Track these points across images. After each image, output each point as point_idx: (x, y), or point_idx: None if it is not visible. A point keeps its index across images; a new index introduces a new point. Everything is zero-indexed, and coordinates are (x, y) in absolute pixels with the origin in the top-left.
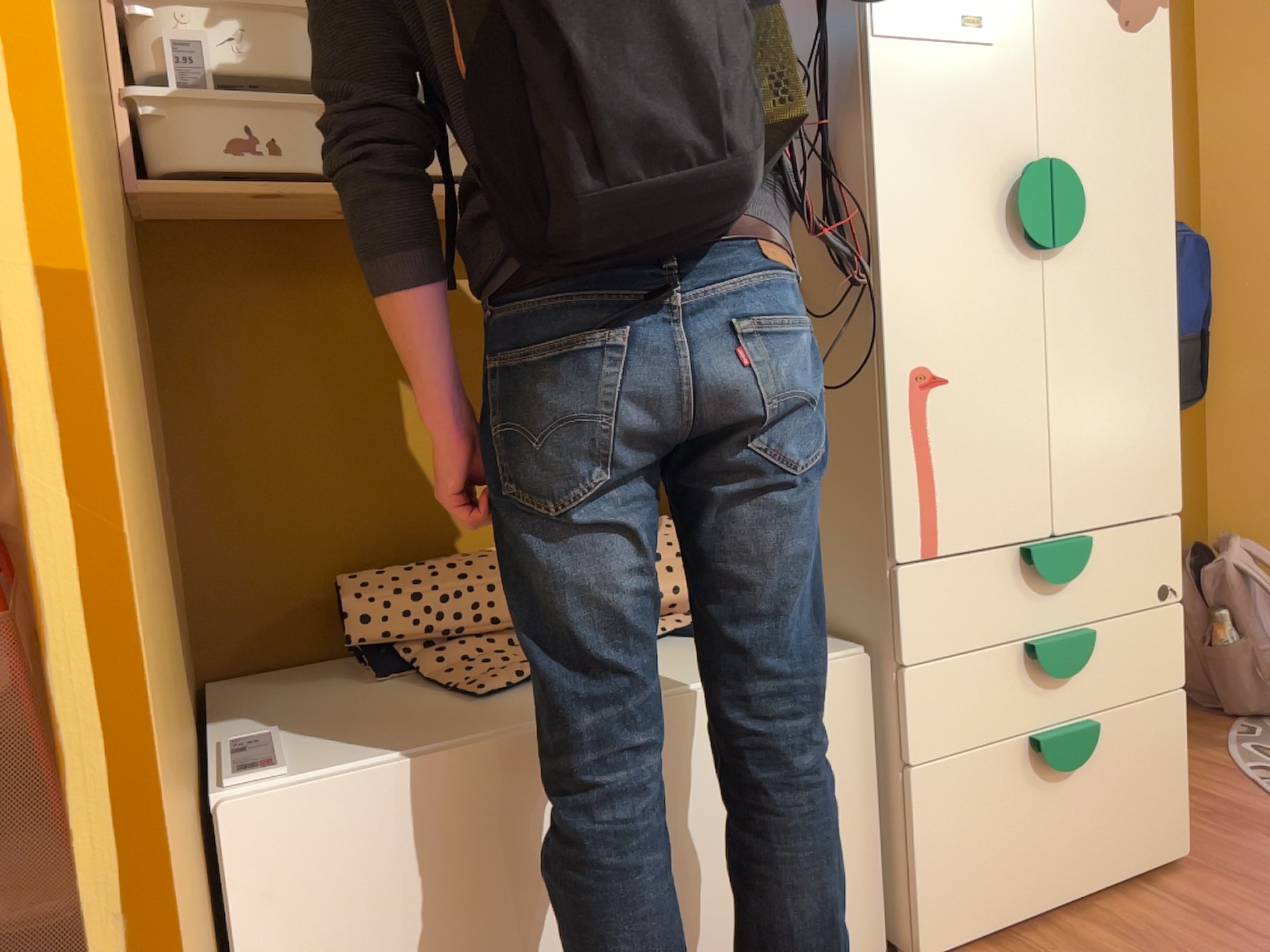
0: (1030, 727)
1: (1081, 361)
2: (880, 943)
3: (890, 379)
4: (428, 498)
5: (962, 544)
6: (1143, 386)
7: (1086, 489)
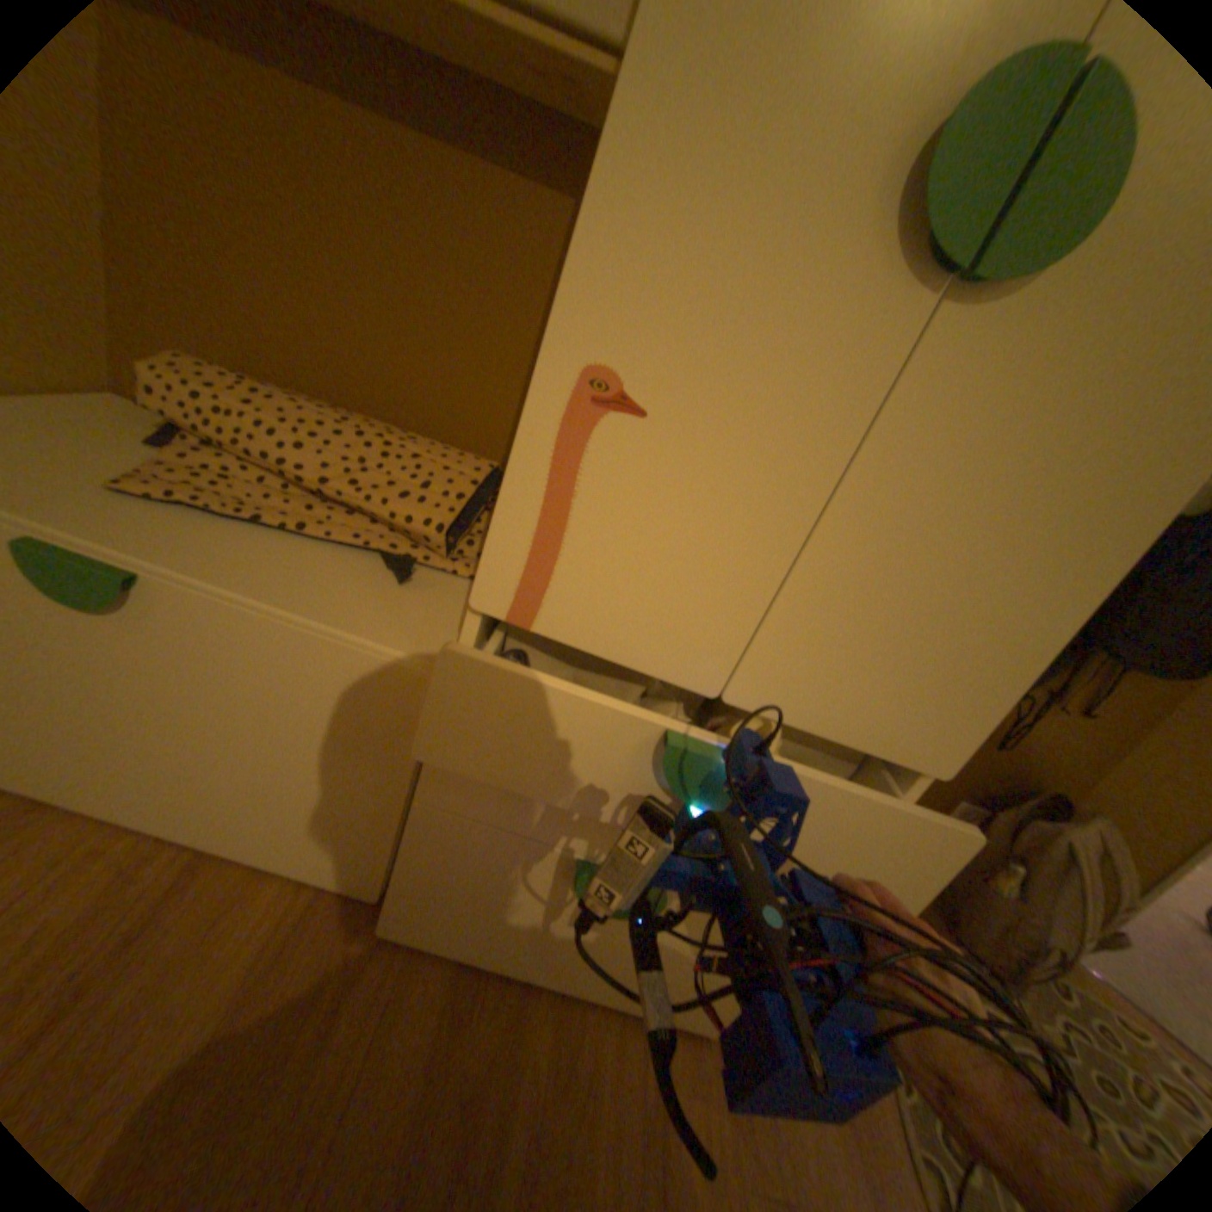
0: (580, 848)
1: (908, 503)
2: (372, 890)
3: (549, 358)
4: (313, 341)
5: (572, 630)
6: (1000, 598)
7: (803, 672)
